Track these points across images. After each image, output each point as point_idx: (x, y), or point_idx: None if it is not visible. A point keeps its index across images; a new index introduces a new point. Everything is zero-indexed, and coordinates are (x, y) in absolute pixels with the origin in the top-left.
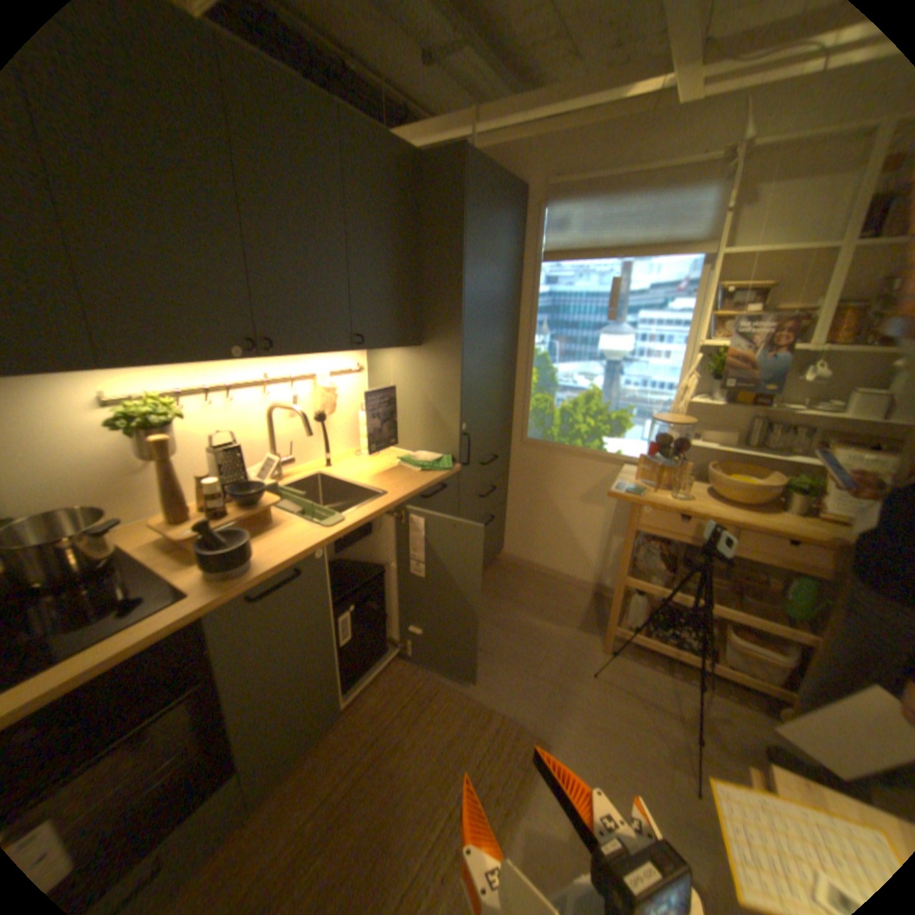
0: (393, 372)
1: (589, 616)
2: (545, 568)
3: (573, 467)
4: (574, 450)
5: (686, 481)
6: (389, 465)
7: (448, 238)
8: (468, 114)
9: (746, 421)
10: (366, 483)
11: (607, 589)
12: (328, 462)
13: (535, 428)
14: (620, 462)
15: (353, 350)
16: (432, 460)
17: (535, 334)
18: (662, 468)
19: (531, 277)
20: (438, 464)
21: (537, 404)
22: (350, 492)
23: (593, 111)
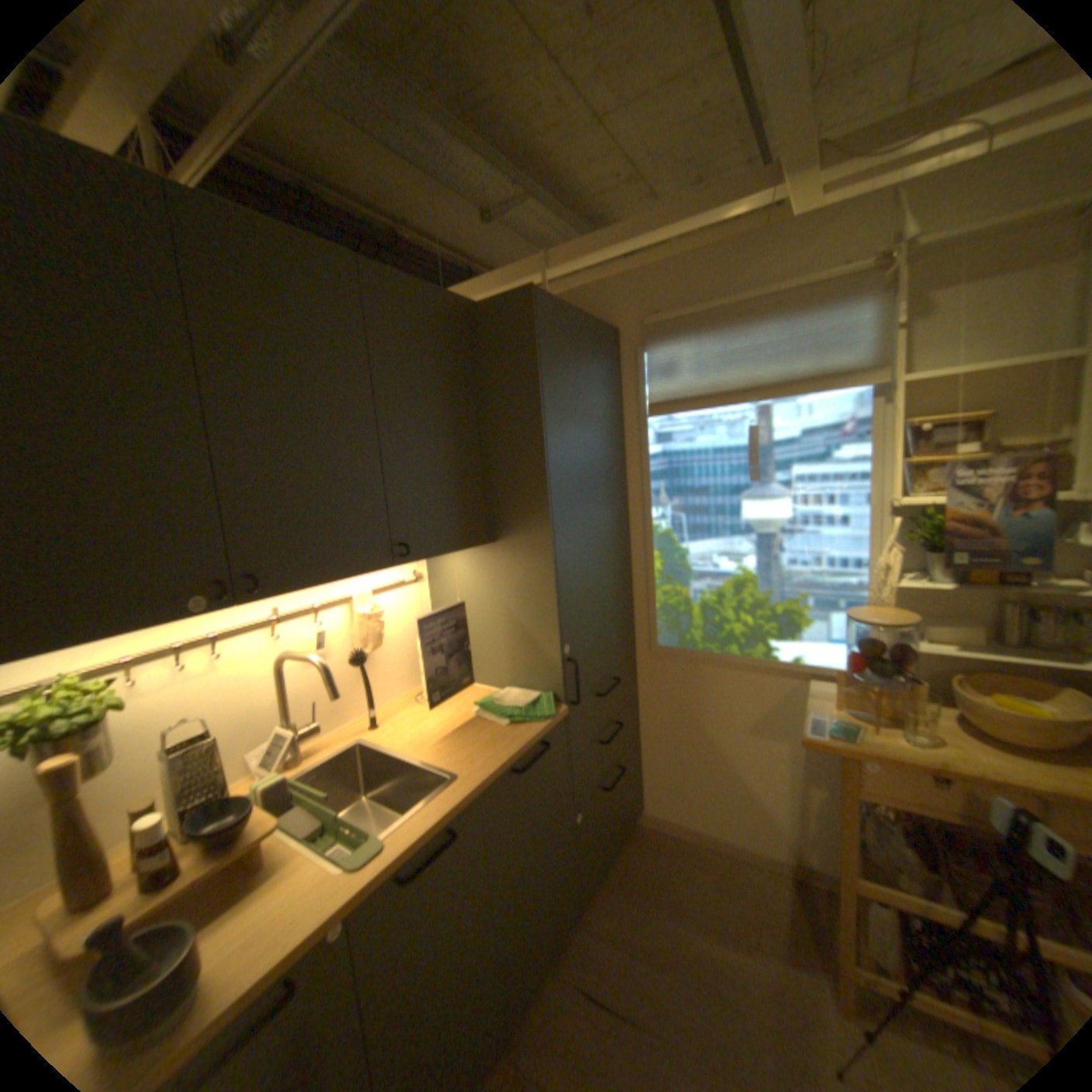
0: (462, 577)
1: (797, 931)
2: (711, 840)
3: (733, 684)
4: (730, 660)
5: (924, 713)
6: (463, 717)
7: (521, 401)
8: (536, 259)
9: (990, 606)
10: (427, 757)
11: (815, 875)
12: (372, 721)
13: (668, 631)
14: (802, 674)
15: (398, 562)
16: (525, 704)
17: (651, 505)
18: (880, 693)
19: (637, 435)
20: (535, 711)
21: (667, 597)
22: (403, 773)
23: (687, 239)
